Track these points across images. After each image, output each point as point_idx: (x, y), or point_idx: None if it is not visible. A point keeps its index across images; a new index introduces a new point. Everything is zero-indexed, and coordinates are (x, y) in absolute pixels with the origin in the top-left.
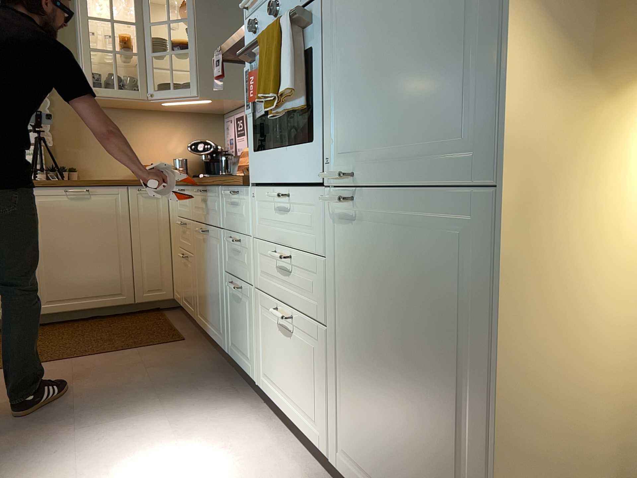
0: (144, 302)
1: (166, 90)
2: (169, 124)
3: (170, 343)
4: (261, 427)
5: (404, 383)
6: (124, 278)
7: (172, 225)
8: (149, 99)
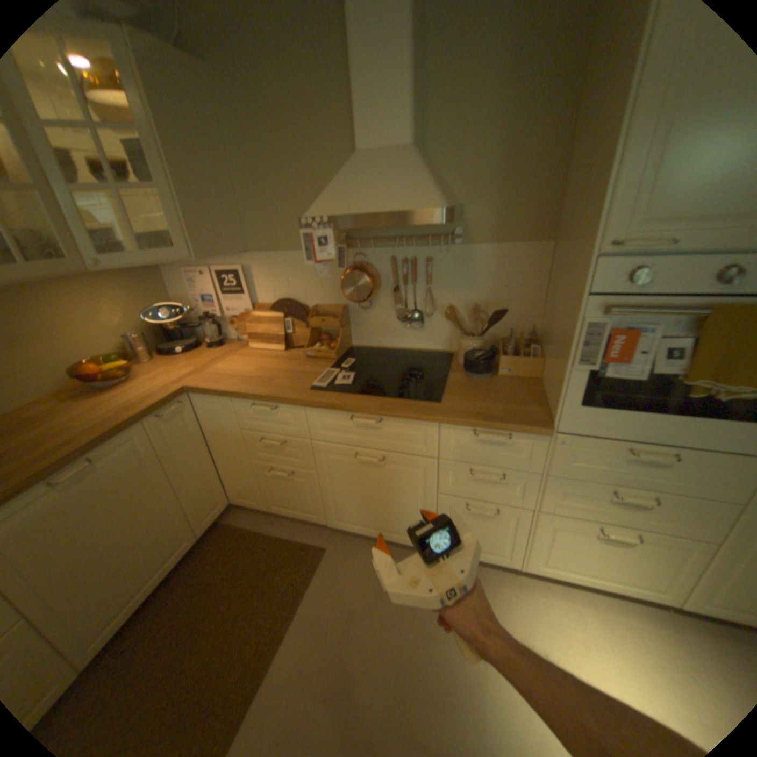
0: (206, 530)
1: (115, 249)
2: (89, 286)
3: (321, 563)
4: (550, 599)
5: None
6: (179, 526)
7: (215, 435)
8: (90, 268)
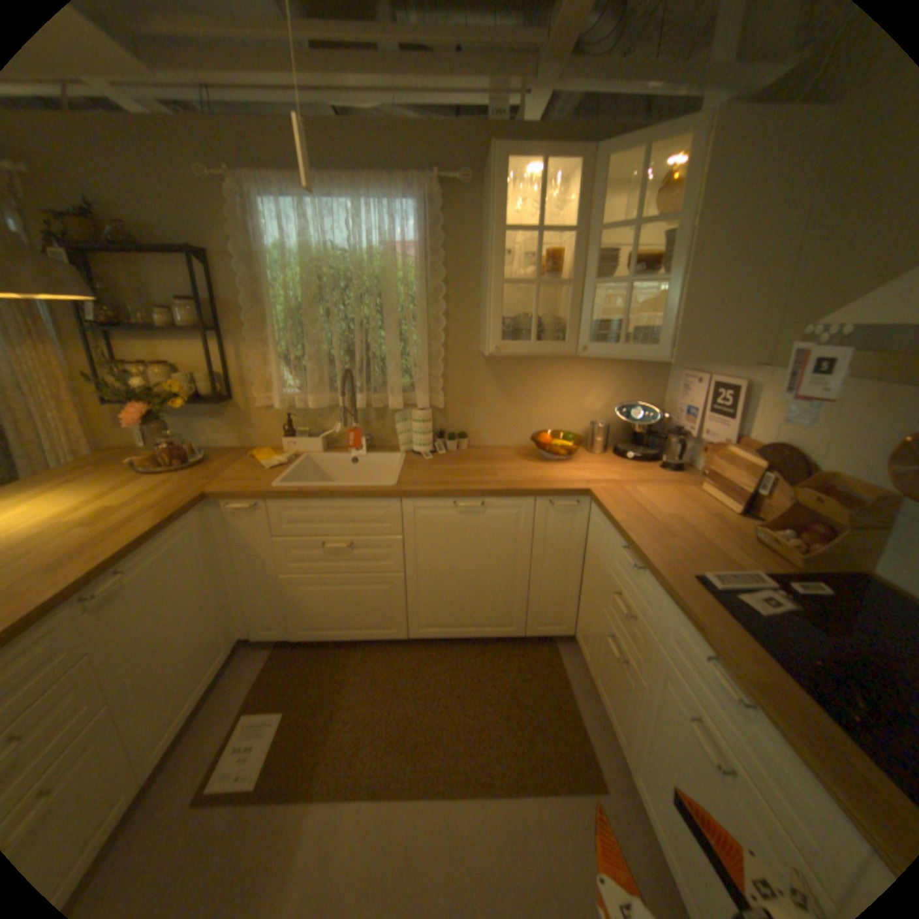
0: (536, 636)
1: (608, 340)
2: (591, 371)
3: (586, 798)
4: None
5: None
6: (515, 609)
7: (591, 556)
8: (579, 354)
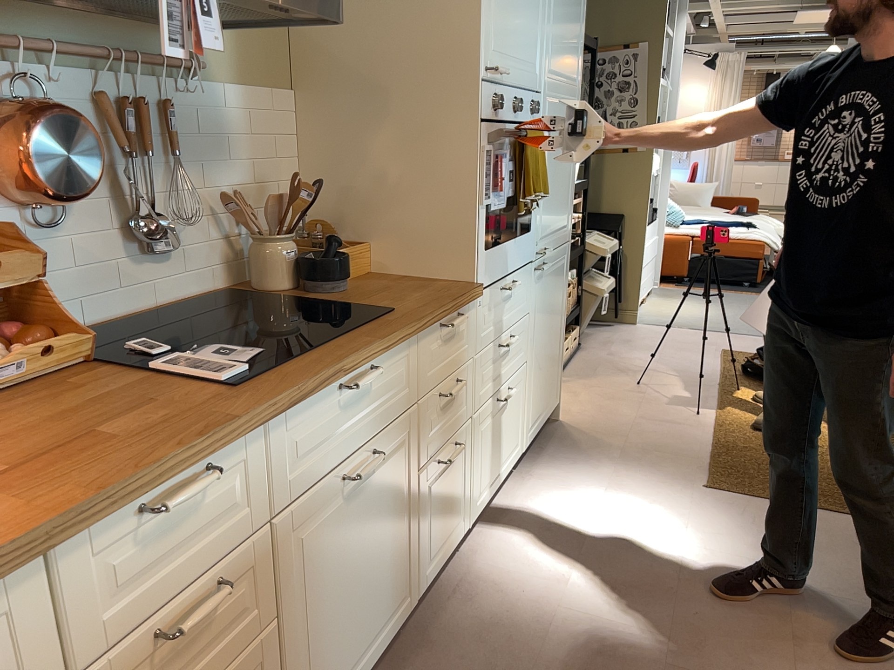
0: None
1: None
2: None
3: None
4: (491, 535)
5: (550, 343)
6: None
7: None
8: None
